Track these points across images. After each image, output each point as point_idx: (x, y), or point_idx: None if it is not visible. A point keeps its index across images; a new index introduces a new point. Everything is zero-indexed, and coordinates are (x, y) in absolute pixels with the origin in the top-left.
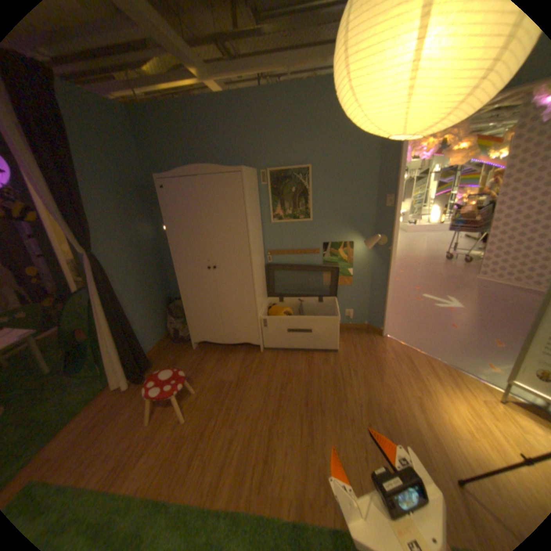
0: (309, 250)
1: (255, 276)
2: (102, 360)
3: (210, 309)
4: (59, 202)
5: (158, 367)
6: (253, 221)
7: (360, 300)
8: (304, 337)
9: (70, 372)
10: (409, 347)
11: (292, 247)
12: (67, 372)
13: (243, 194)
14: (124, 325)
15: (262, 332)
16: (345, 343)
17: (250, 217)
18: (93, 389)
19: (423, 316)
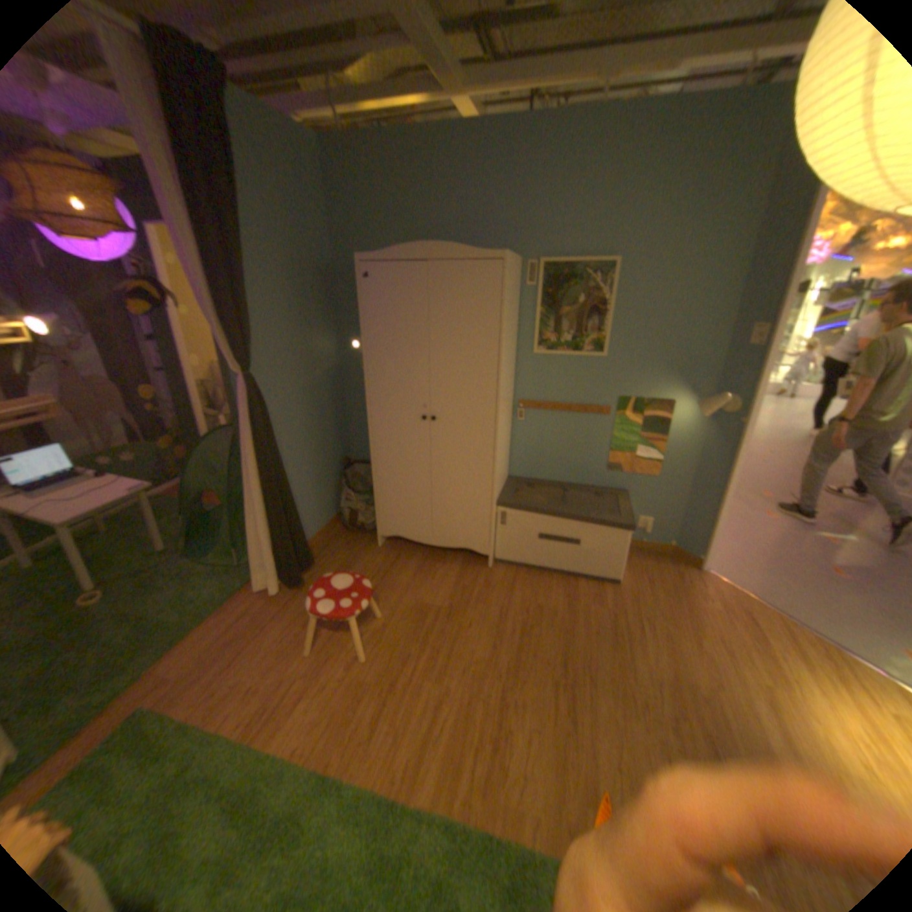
0: (592, 407)
1: (498, 442)
2: (247, 543)
3: (415, 487)
4: (213, 287)
5: (323, 566)
6: (507, 347)
7: (669, 503)
8: (566, 554)
9: (194, 554)
10: (752, 596)
11: (563, 398)
12: (190, 554)
13: (501, 299)
14: (285, 494)
15: (494, 535)
16: (634, 573)
17: (505, 340)
18: (227, 585)
19: (780, 546)
